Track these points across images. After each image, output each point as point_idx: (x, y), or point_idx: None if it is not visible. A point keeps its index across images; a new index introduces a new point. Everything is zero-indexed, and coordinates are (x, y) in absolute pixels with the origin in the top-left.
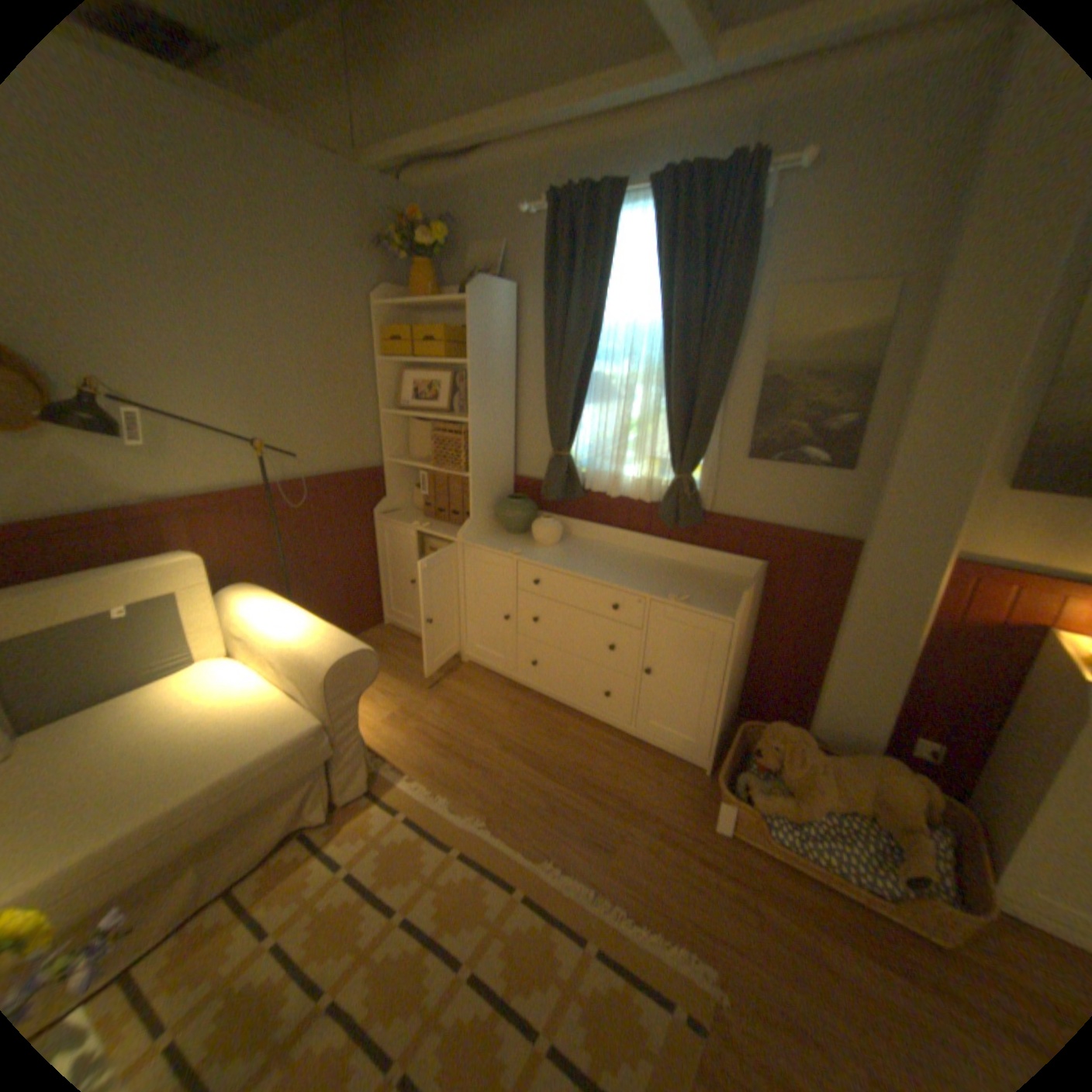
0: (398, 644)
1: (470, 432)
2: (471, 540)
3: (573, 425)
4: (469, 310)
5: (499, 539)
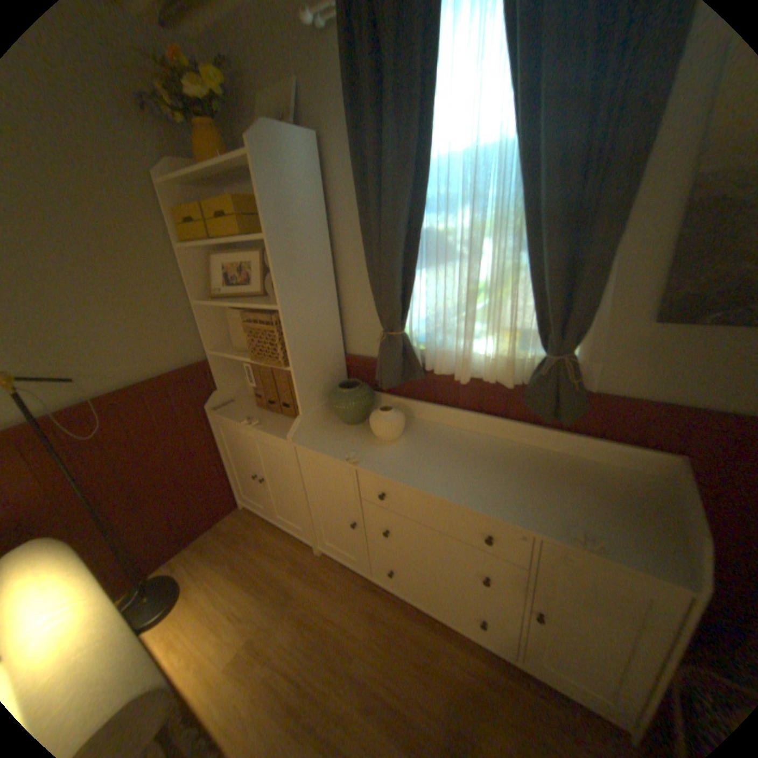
0: (252, 534)
1: (284, 320)
2: (304, 441)
3: (406, 296)
4: (253, 164)
5: (335, 434)
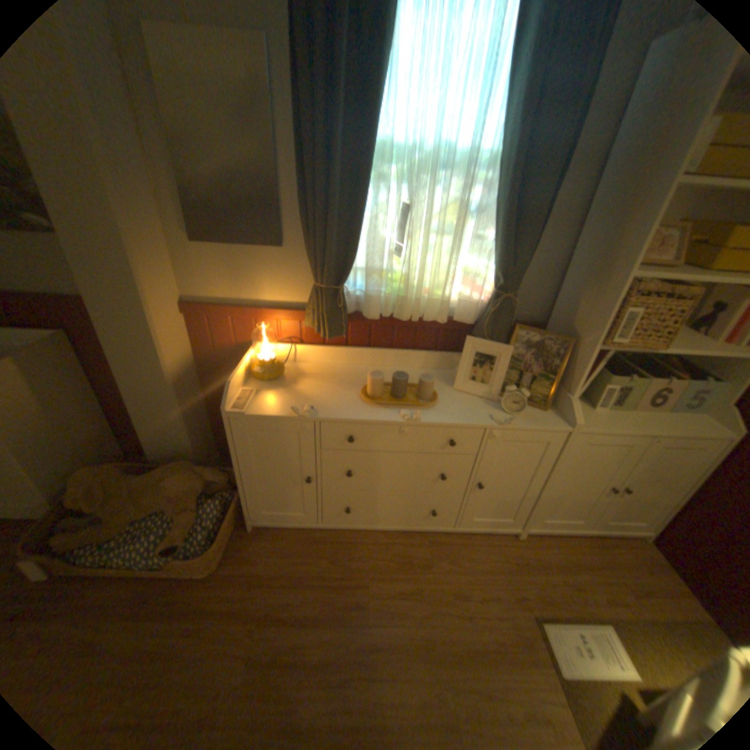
0: None
1: None
2: None
3: None
4: None
5: None
